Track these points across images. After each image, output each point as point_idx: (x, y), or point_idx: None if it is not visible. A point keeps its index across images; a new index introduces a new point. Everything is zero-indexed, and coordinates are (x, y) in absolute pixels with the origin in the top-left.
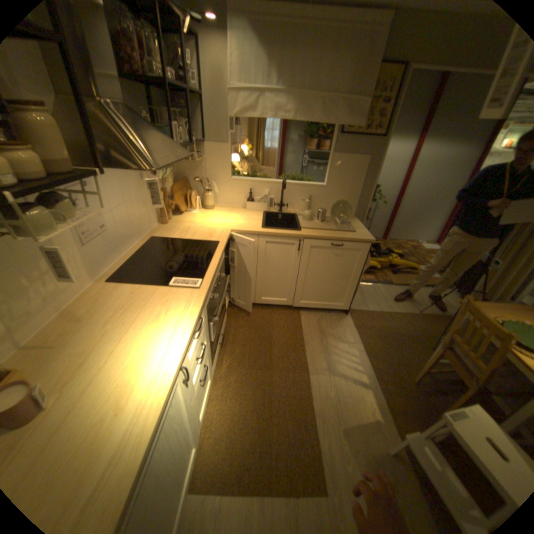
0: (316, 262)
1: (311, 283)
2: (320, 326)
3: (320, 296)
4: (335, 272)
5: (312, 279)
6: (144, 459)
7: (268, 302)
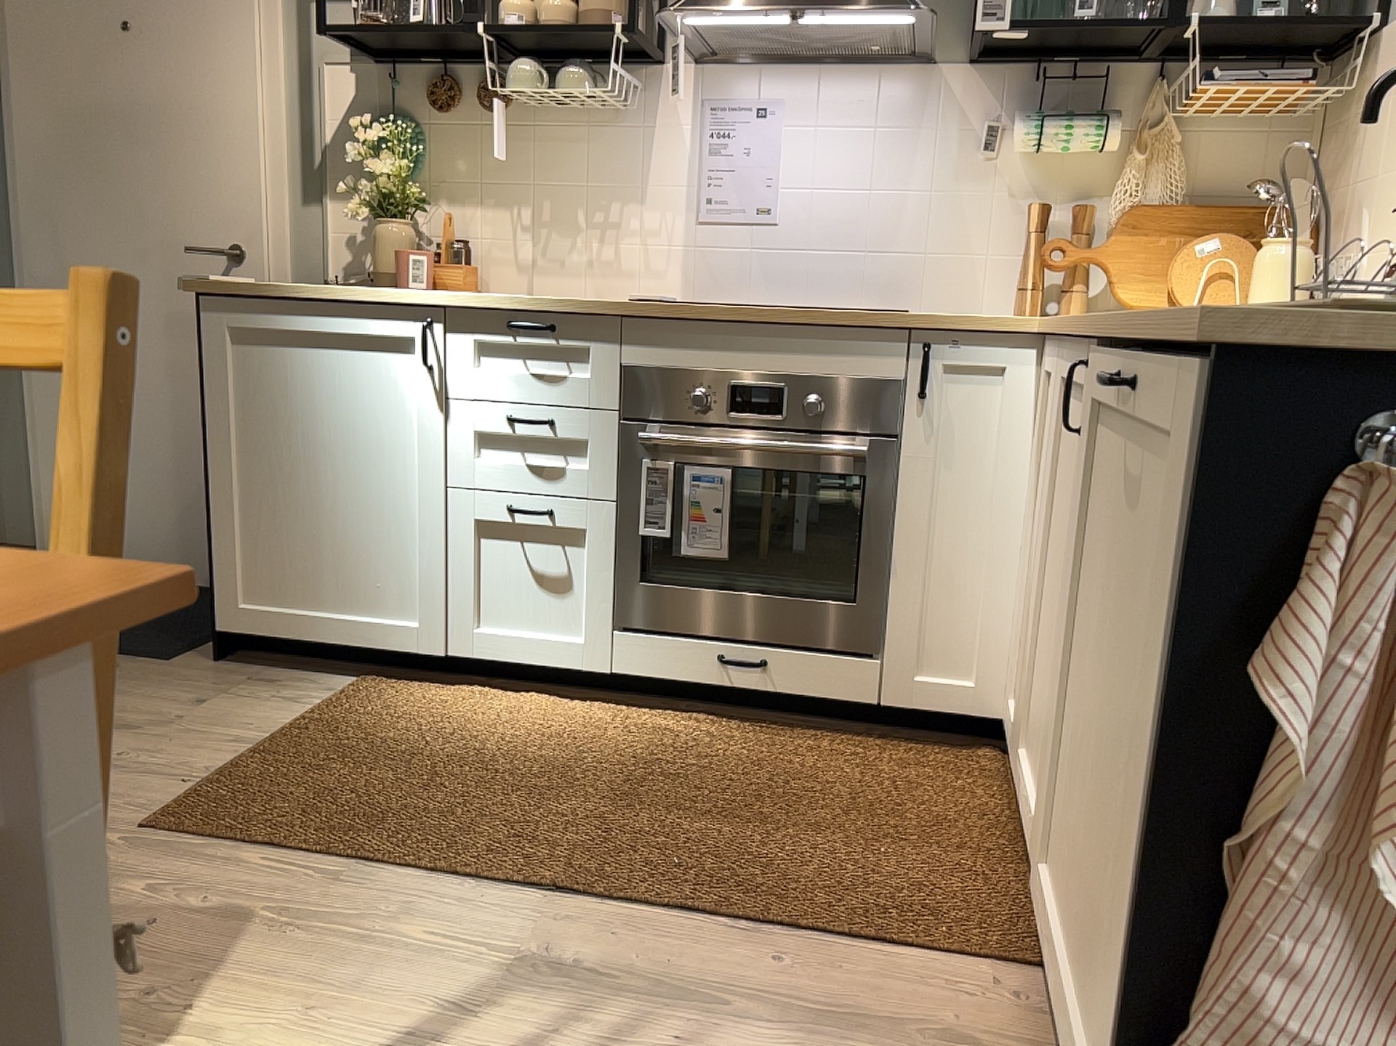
0: (1105, 556)
1: (1083, 743)
2: (906, 1042)
3: (1084, 898)
4: (1128, 688)
5: (1087, 707)
6: (291, 294)
7: (1024, 801)
